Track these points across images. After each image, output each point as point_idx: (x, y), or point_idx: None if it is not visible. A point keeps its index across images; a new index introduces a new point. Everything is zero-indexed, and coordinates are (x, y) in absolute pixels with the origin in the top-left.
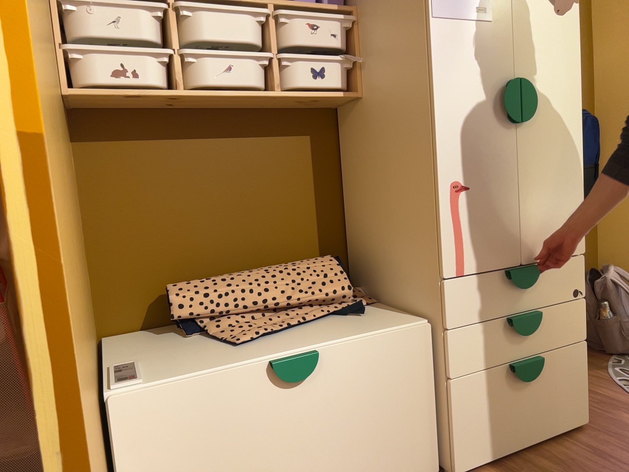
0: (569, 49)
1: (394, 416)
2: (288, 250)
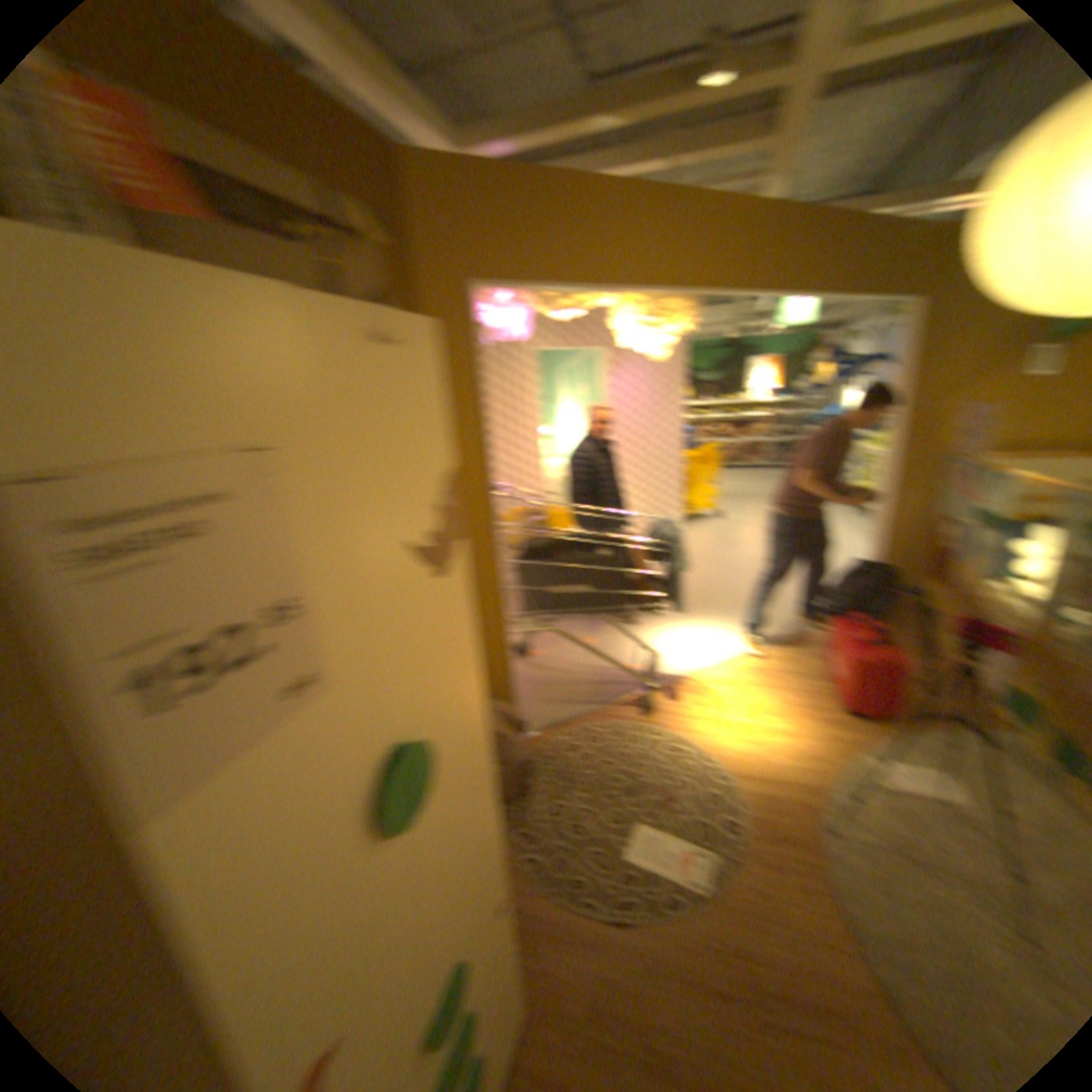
0: (463, 618)
1: None
2: None
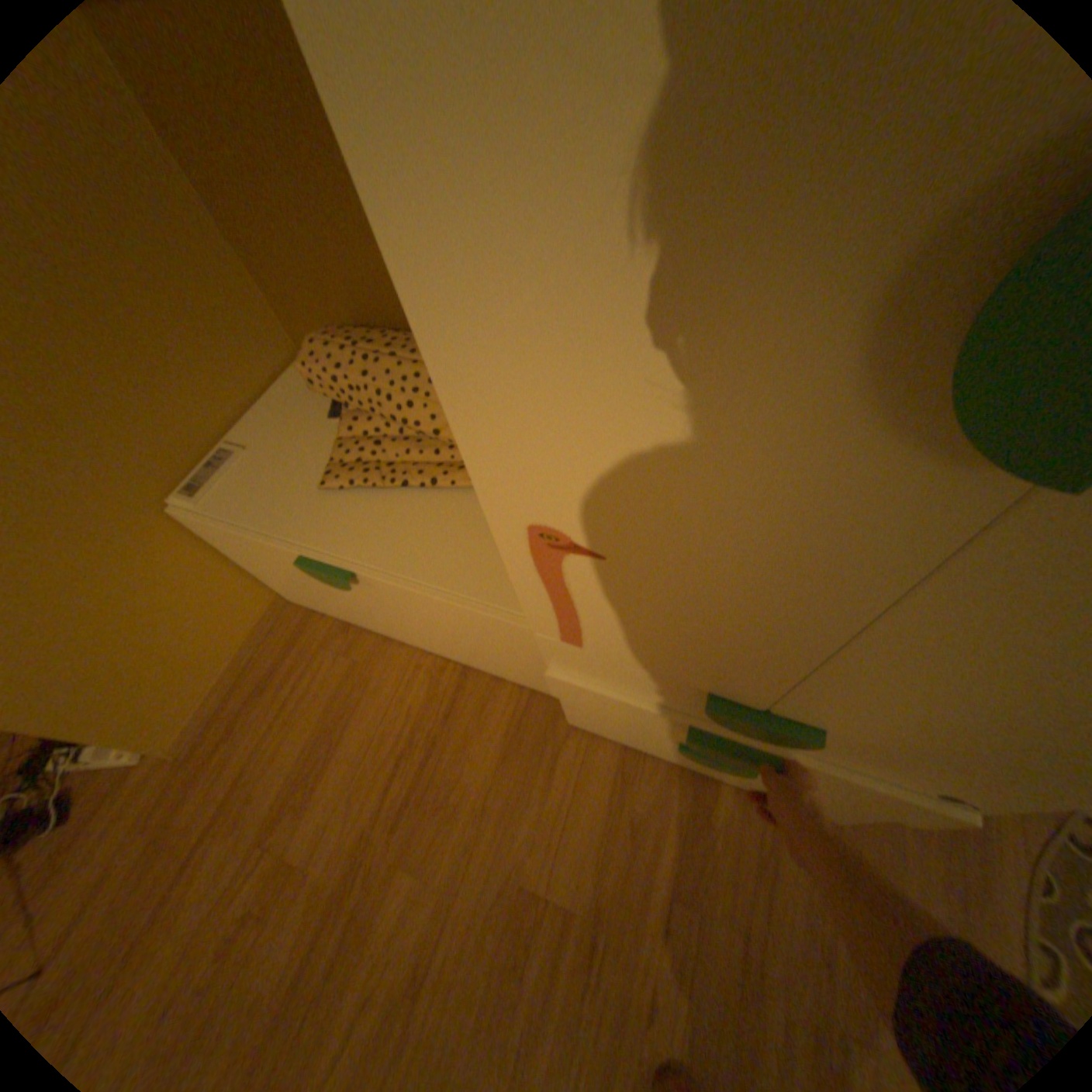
0: None
1: (492, 652)
2: None
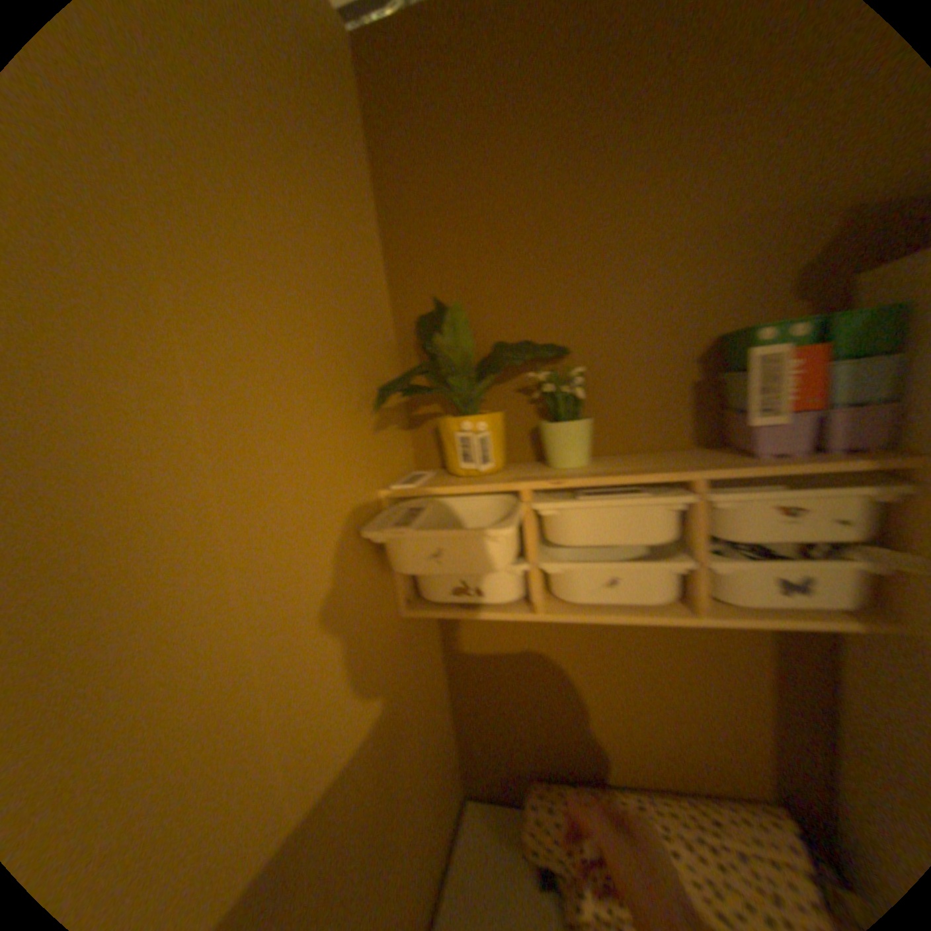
0: None
1: None
2: (712, 771)
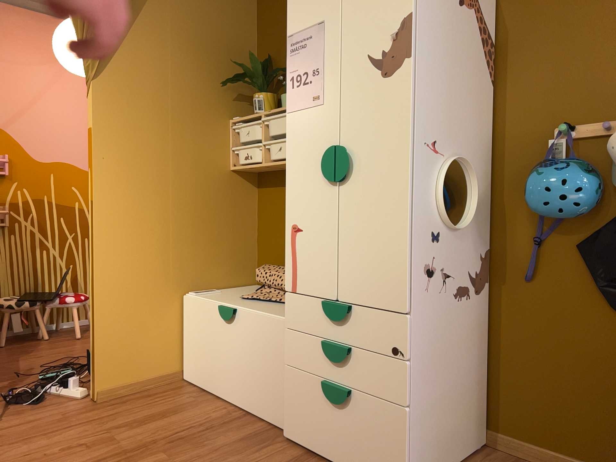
0: (397, 106)
1: (266, 372)
2: None
